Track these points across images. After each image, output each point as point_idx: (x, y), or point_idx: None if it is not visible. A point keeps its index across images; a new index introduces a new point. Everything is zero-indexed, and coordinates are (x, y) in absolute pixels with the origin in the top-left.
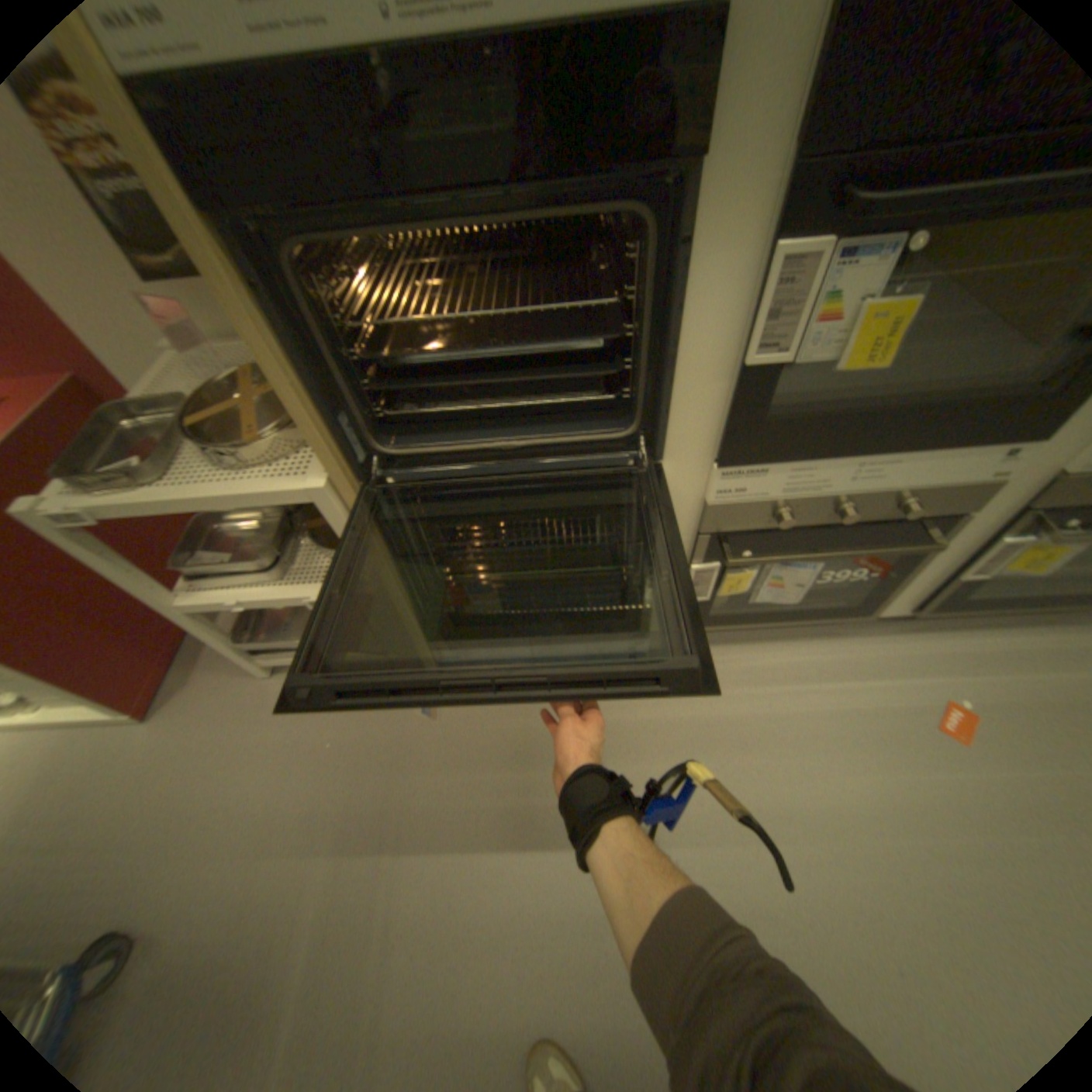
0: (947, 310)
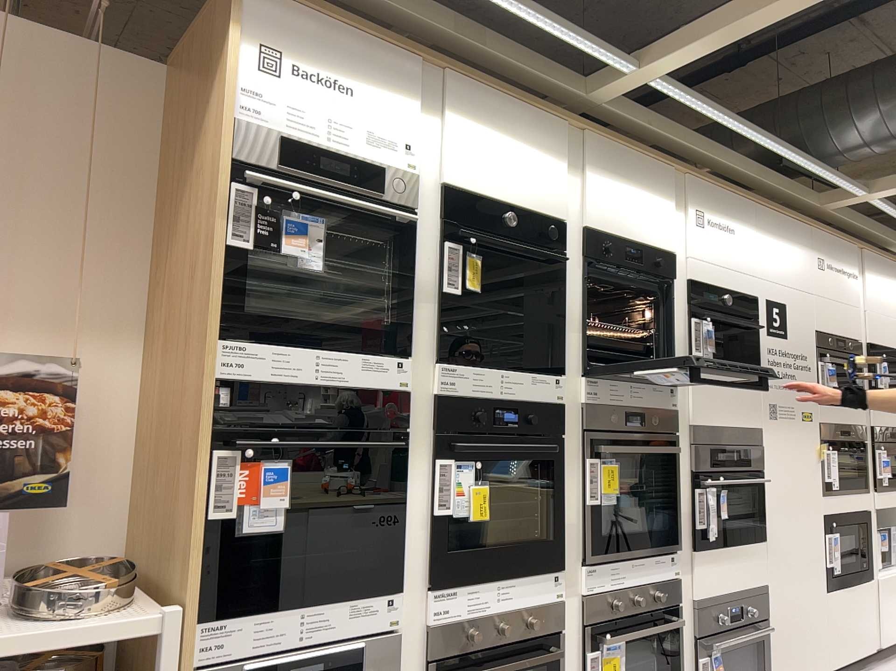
0: (495, 500)
